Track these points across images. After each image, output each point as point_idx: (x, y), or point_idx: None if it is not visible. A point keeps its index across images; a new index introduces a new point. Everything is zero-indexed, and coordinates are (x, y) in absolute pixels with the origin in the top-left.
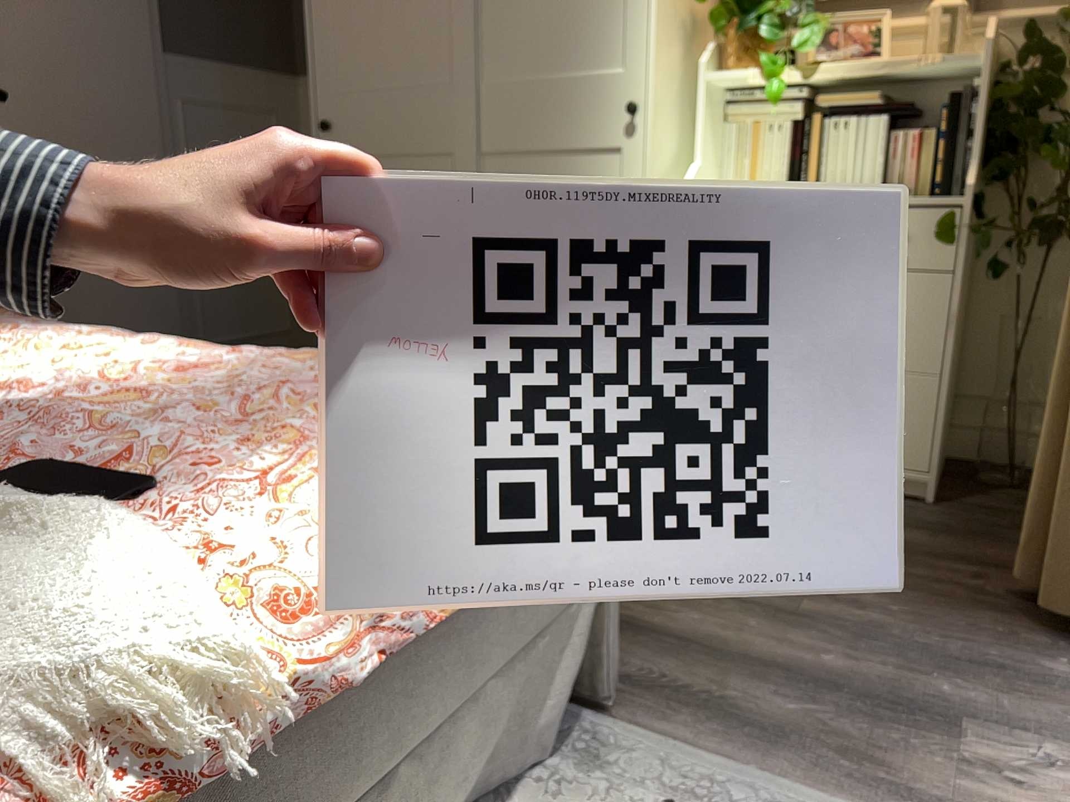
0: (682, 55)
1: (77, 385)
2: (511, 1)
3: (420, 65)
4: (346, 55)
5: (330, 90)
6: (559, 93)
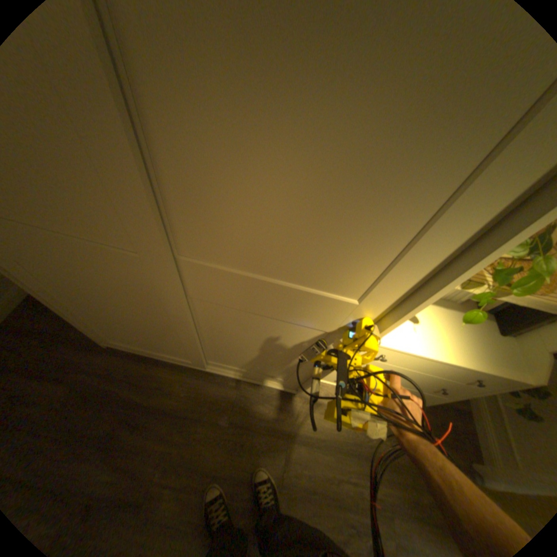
0: None
1: None
2: (218, 191)
3: (77, 220)
4: None
5: None
6: (280, 292)
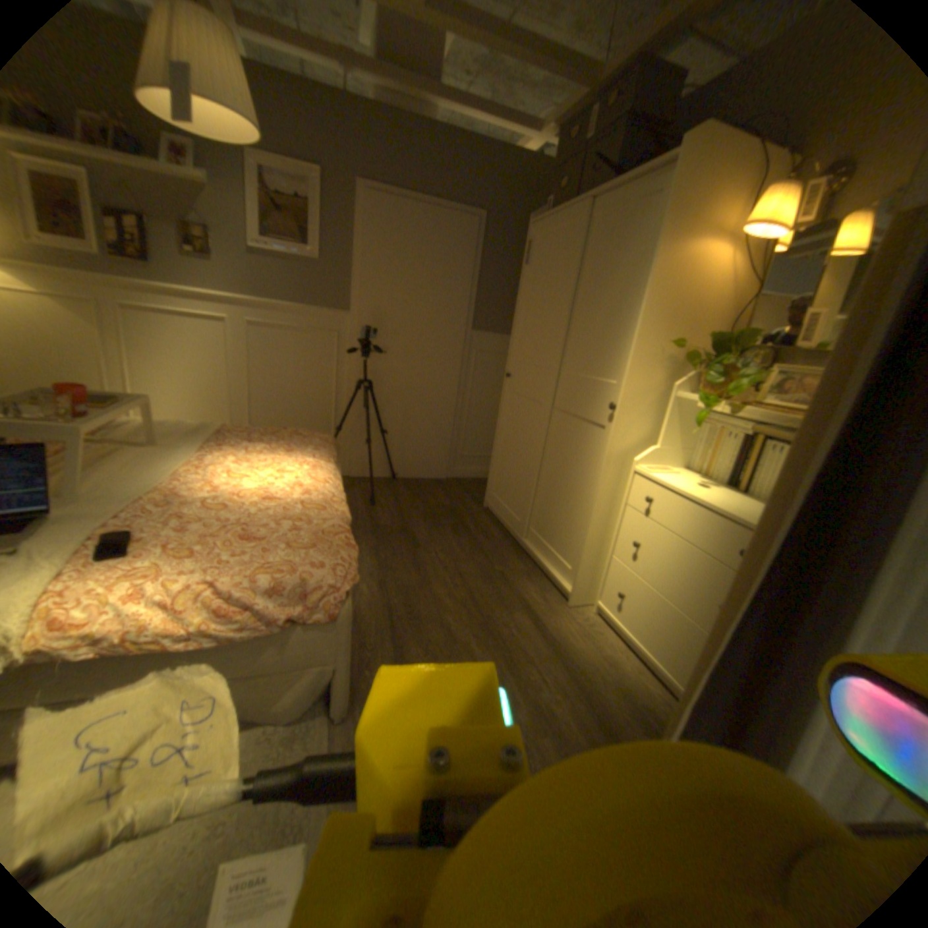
0: (670, 375)
1: (236, 490)
2: (583, 329)
3: (543, 355)
4: (522, 343)
5: (514, 358)
6: (589, 385)
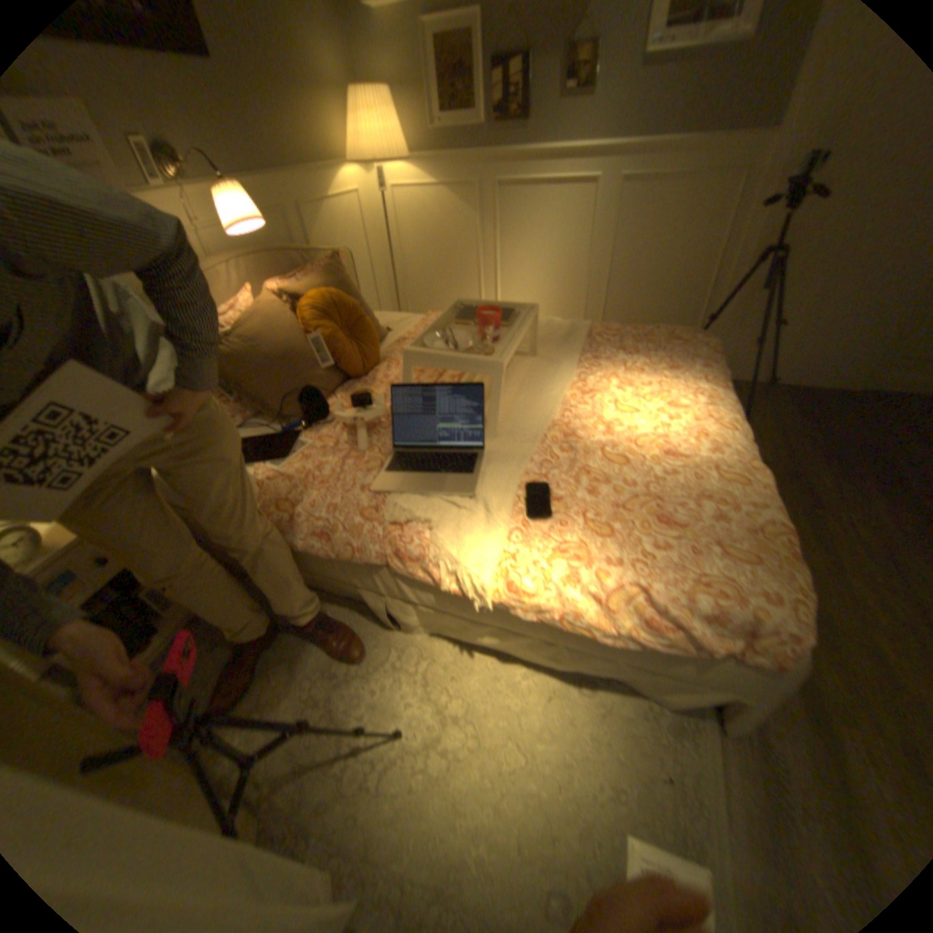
0: None
1: (631, 437)
2: None
3: None
4: None
5: None
6: None
